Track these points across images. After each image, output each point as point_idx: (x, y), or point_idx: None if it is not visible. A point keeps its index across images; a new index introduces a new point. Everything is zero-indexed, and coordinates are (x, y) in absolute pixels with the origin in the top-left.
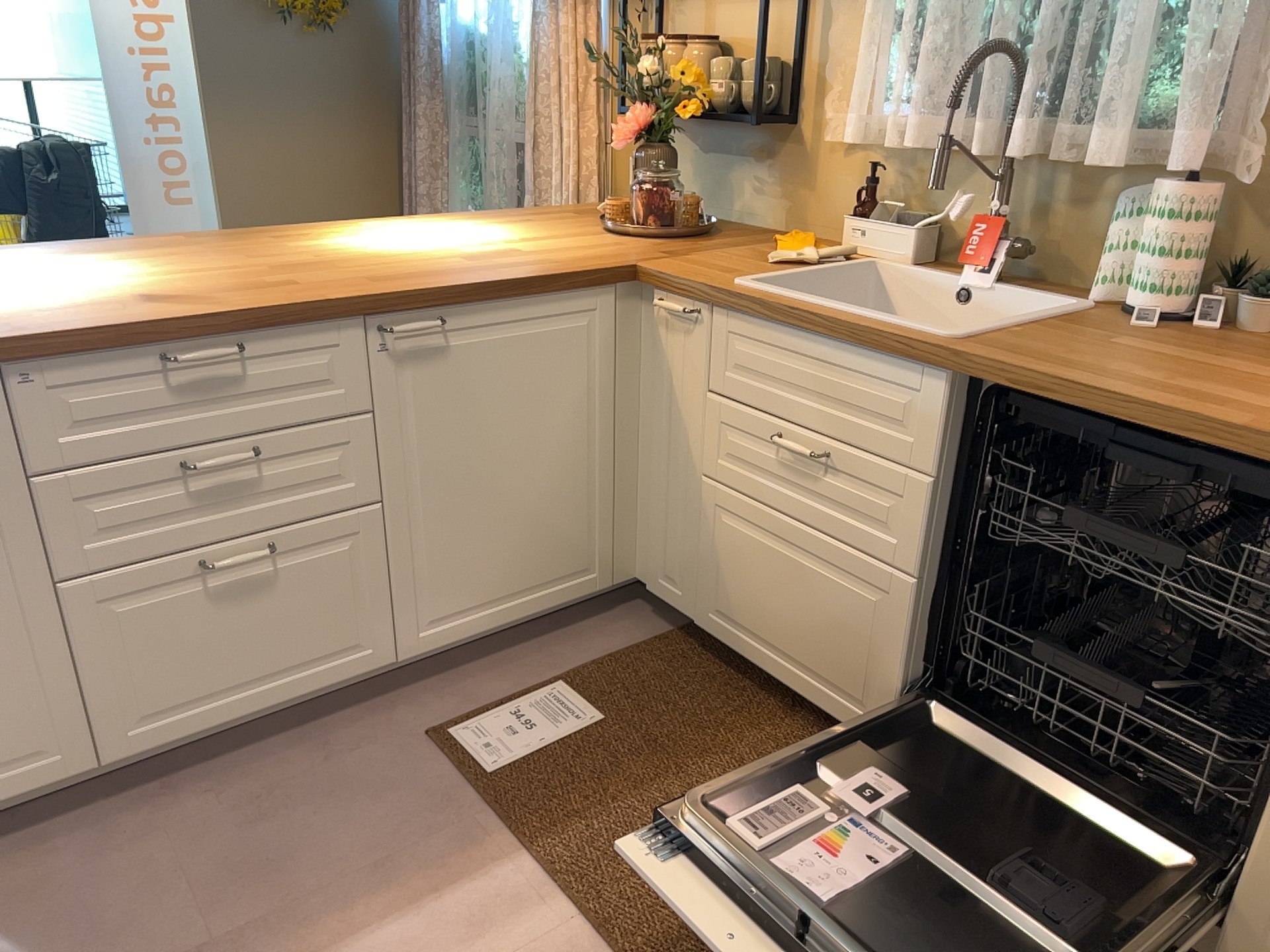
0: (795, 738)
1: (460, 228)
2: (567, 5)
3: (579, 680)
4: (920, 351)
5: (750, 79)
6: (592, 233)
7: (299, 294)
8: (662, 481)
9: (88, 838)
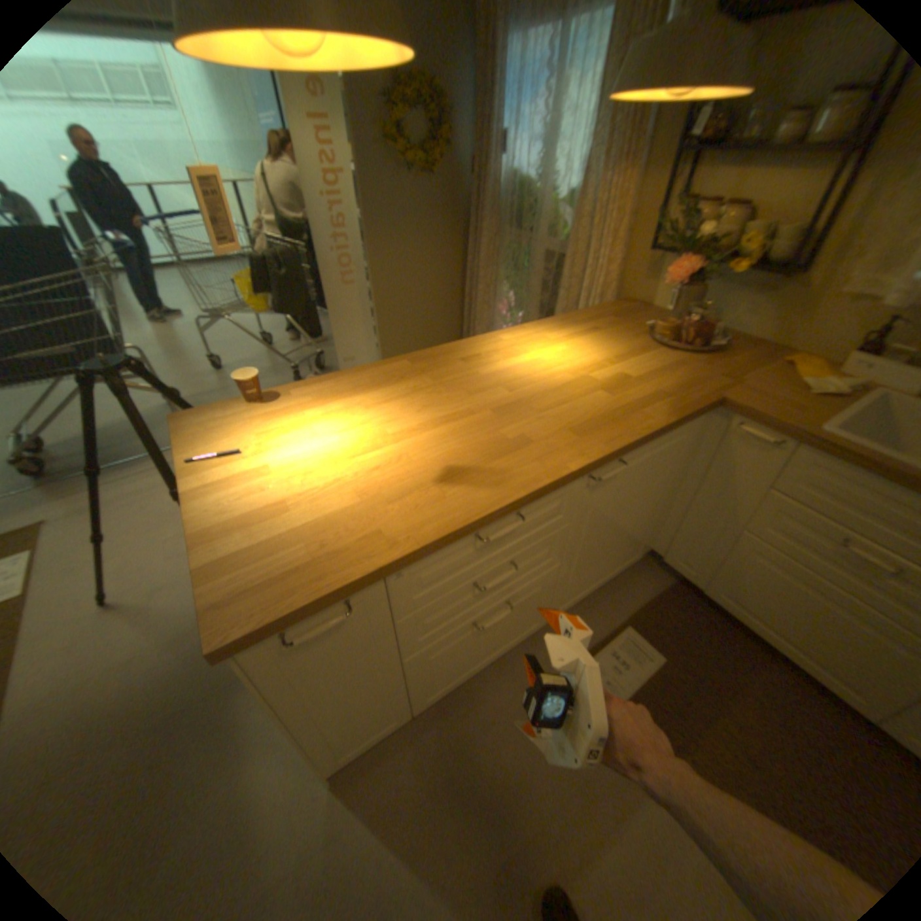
0: (786, 684)
1: (563, 341)
2: (617, 165)
3: (639, 626)
4: None
5: (787, 237)
6: (651, 347)
7: (543, 461)
8: (700, 518)
9: (409, 756)
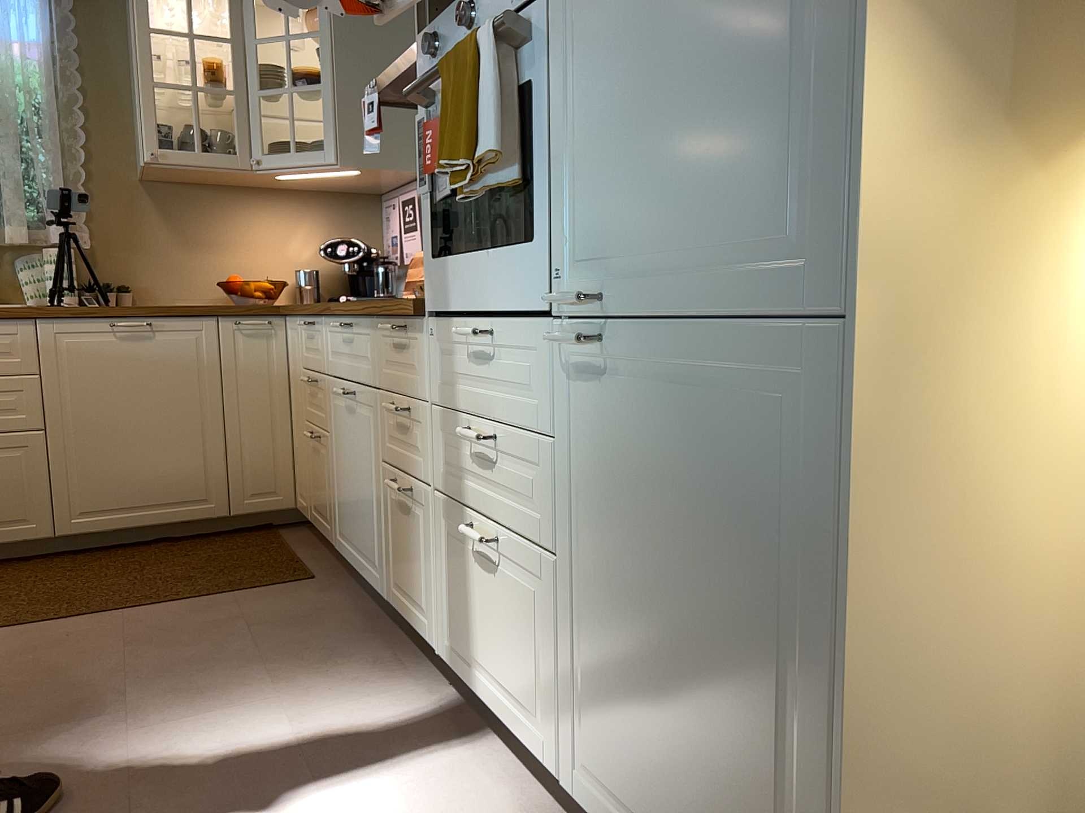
0: None
1: None
2: None
3: None
4: (15, 312)
5: None
6: None
7: None
8: None
9: None
